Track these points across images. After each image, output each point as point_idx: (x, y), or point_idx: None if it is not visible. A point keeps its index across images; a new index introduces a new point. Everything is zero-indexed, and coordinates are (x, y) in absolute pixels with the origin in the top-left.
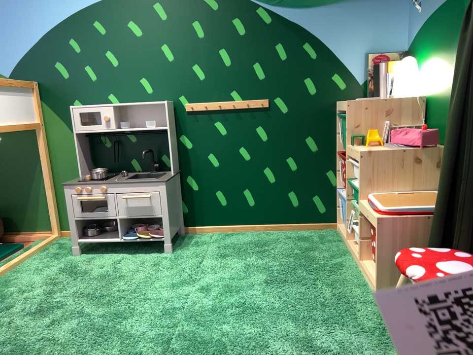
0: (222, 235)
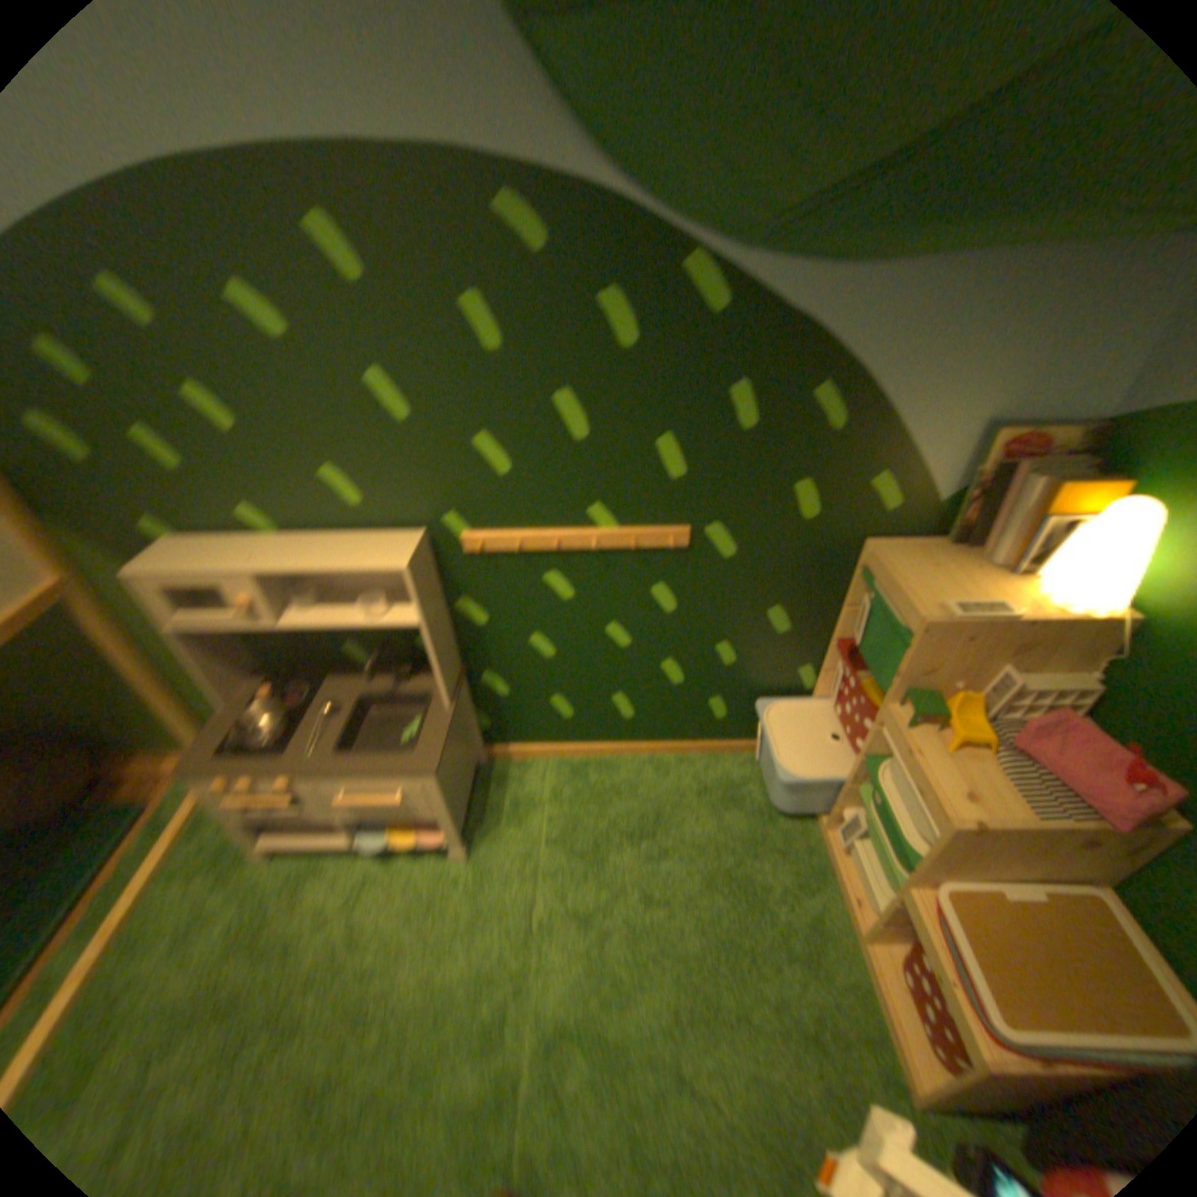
0: (567, 771)
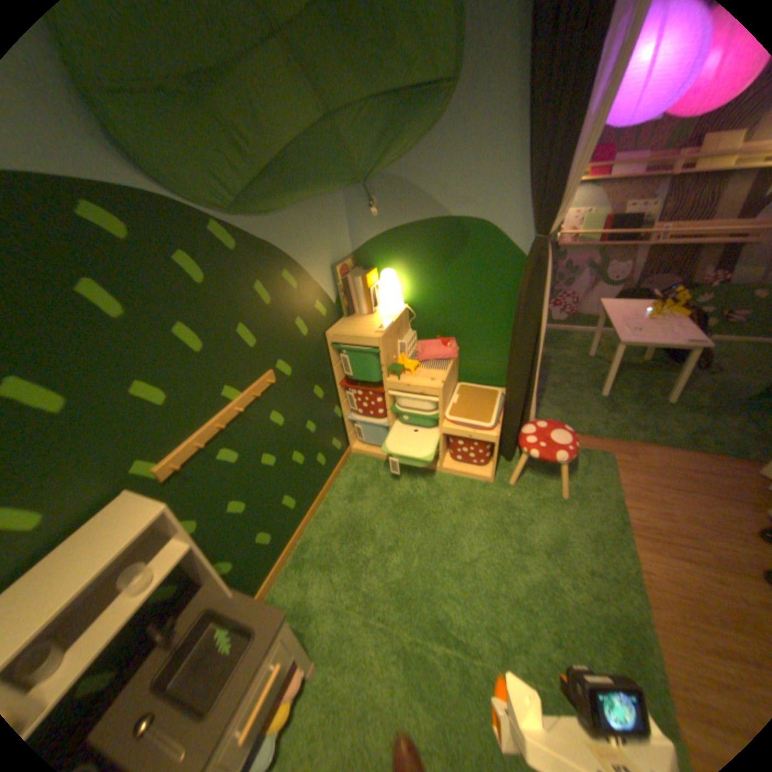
0: (291, 571)
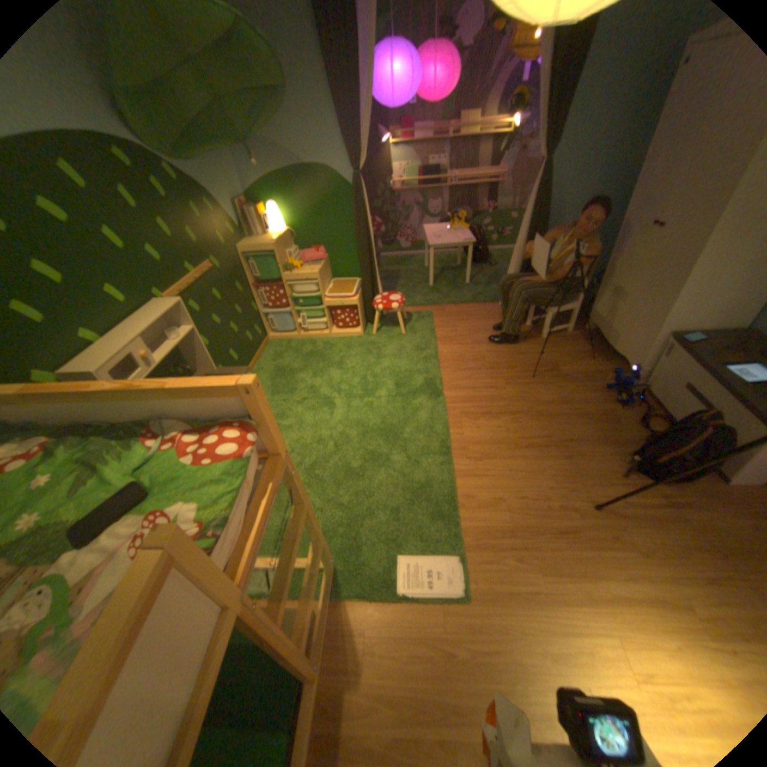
0: None
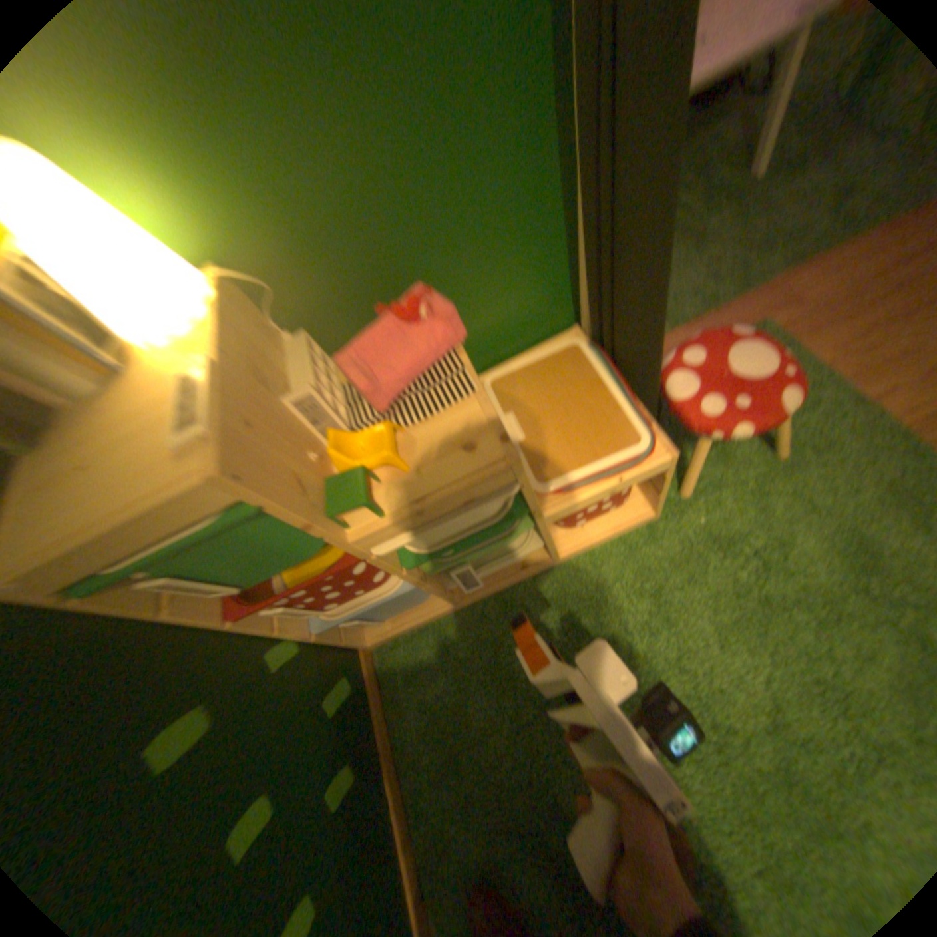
0: None
